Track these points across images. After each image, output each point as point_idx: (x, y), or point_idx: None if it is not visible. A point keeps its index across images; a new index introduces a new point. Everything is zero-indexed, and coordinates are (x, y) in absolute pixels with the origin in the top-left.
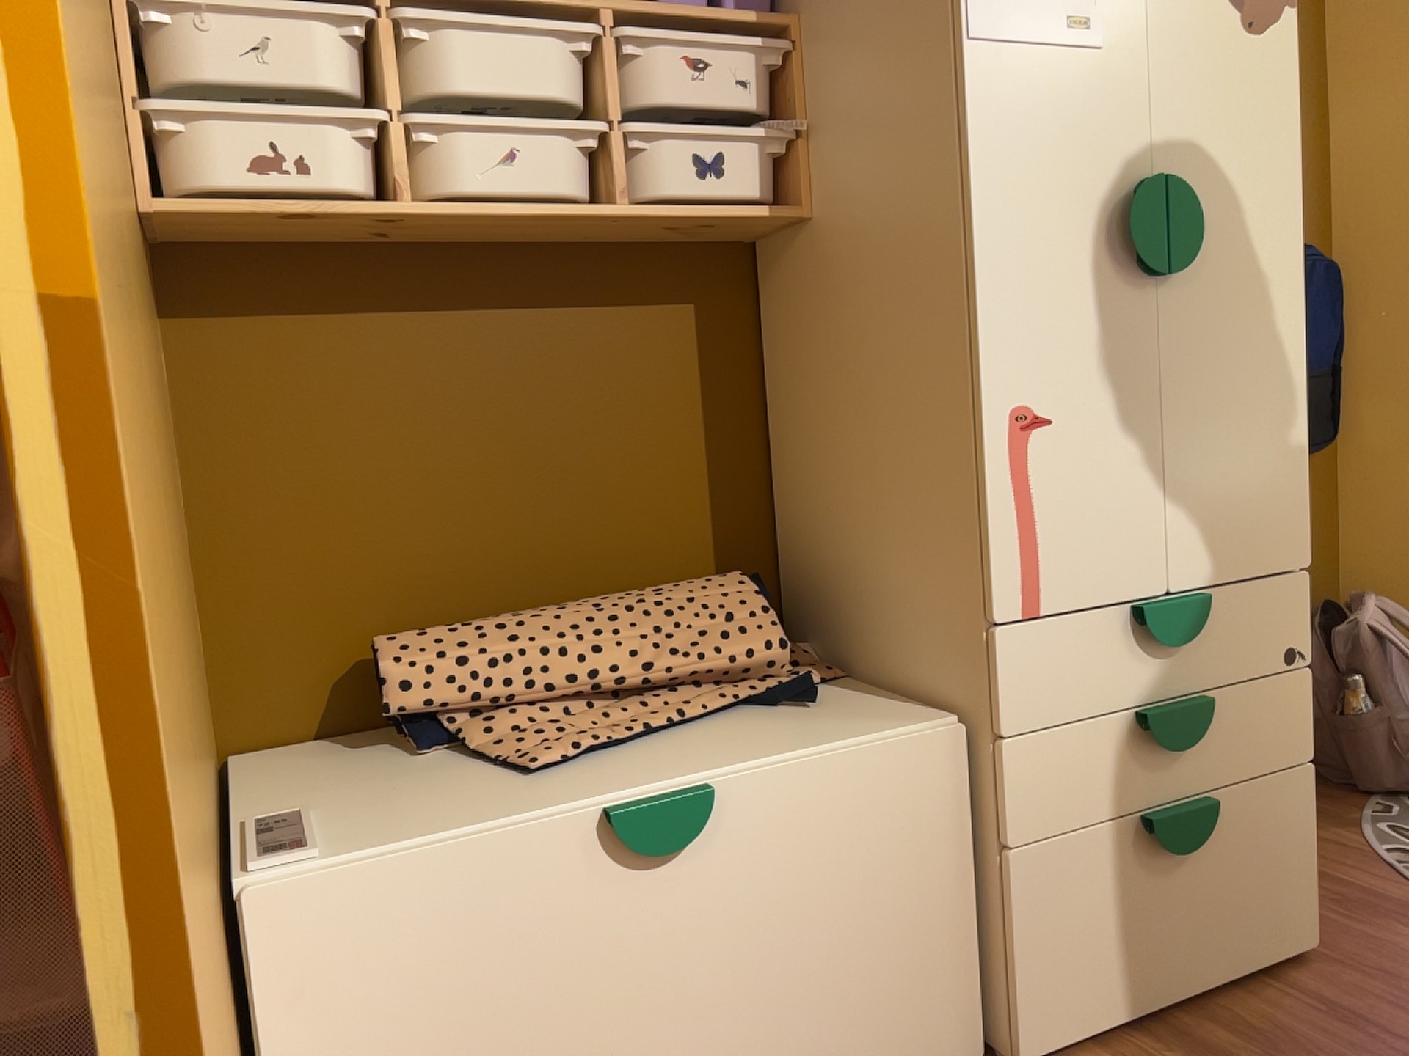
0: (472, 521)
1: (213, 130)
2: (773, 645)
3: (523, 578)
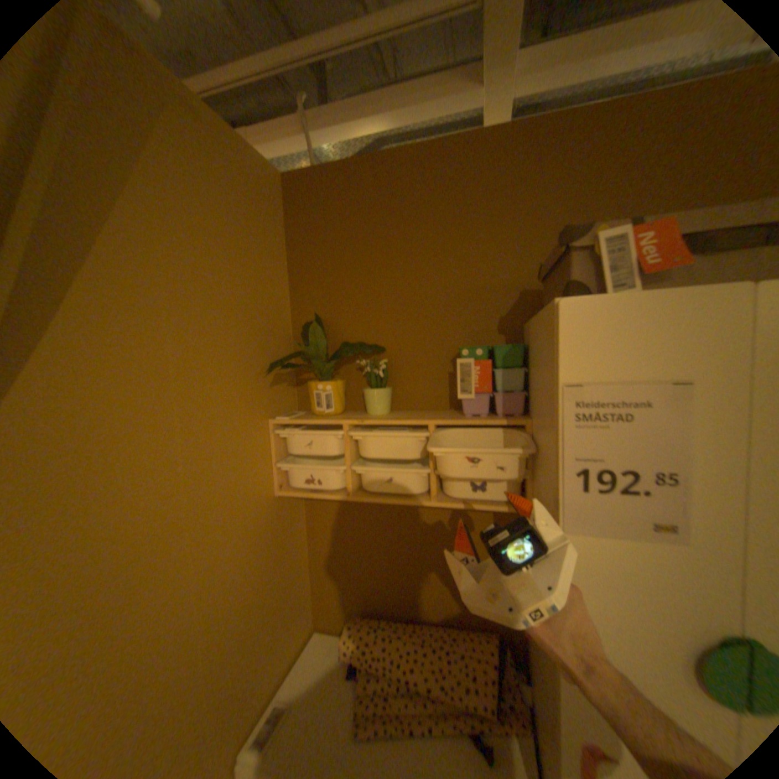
0: (392, 579)
1: (295, 468)
2: (487, 708)
3: (410, 604)
